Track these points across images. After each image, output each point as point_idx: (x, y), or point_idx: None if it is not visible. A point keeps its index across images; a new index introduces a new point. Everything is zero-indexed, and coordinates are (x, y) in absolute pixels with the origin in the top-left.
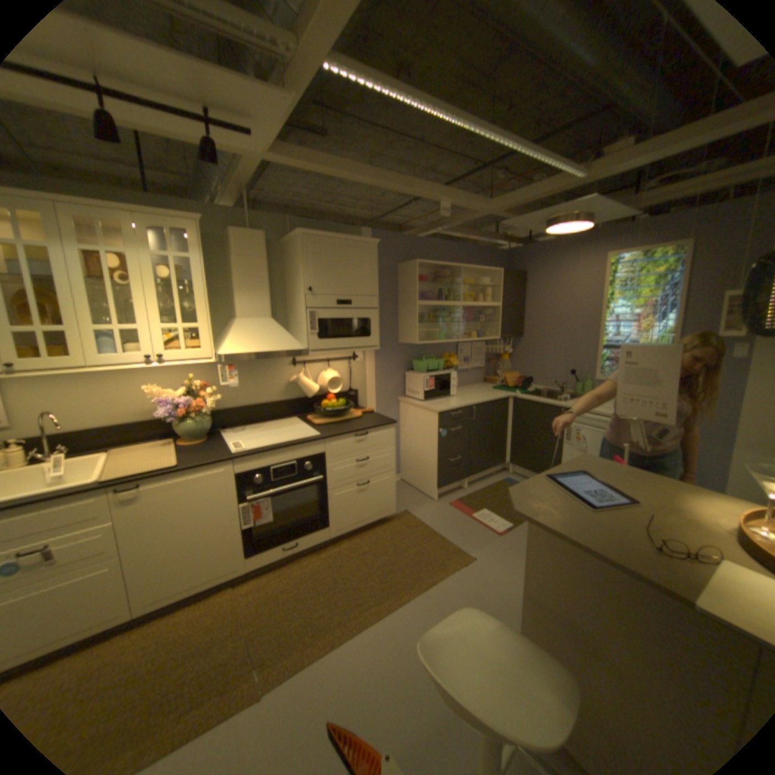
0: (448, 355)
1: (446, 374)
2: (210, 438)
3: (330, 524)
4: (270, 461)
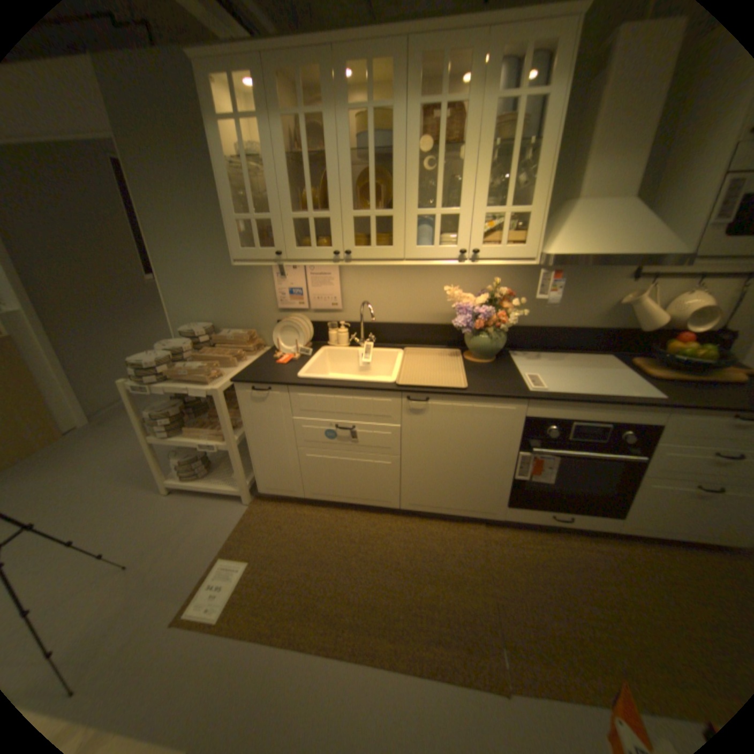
0: None
1: None
2: (498, 358)
3: (628, 517)
4: (575, 415)
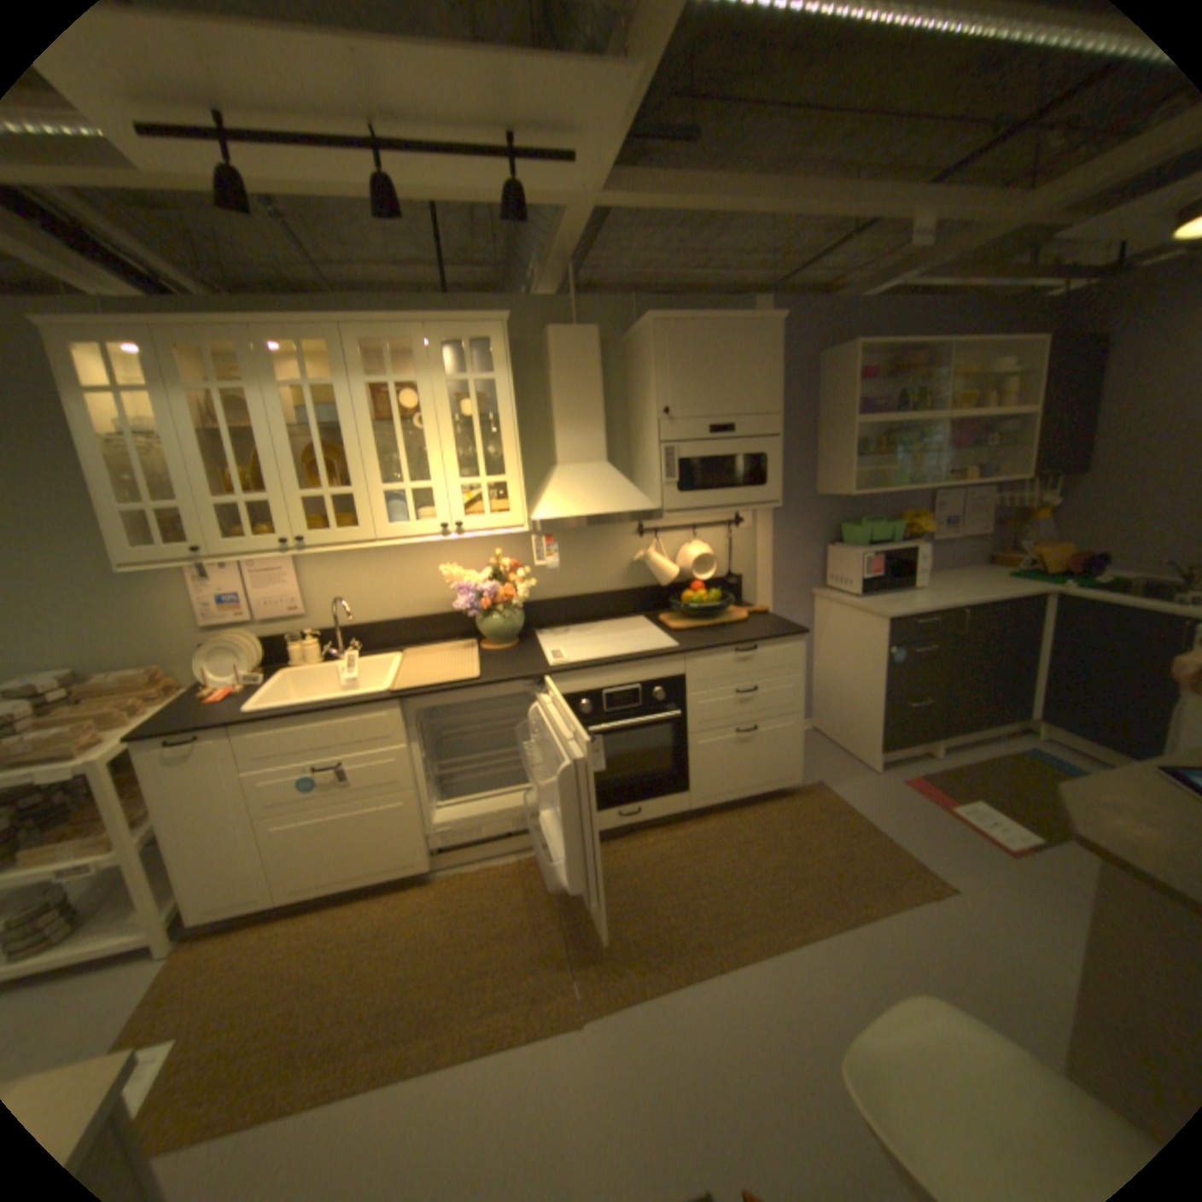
0: (914, 514)
1: (908, 549)
2: (521, 641)
3: (690, 787)
4: (601, 682)
